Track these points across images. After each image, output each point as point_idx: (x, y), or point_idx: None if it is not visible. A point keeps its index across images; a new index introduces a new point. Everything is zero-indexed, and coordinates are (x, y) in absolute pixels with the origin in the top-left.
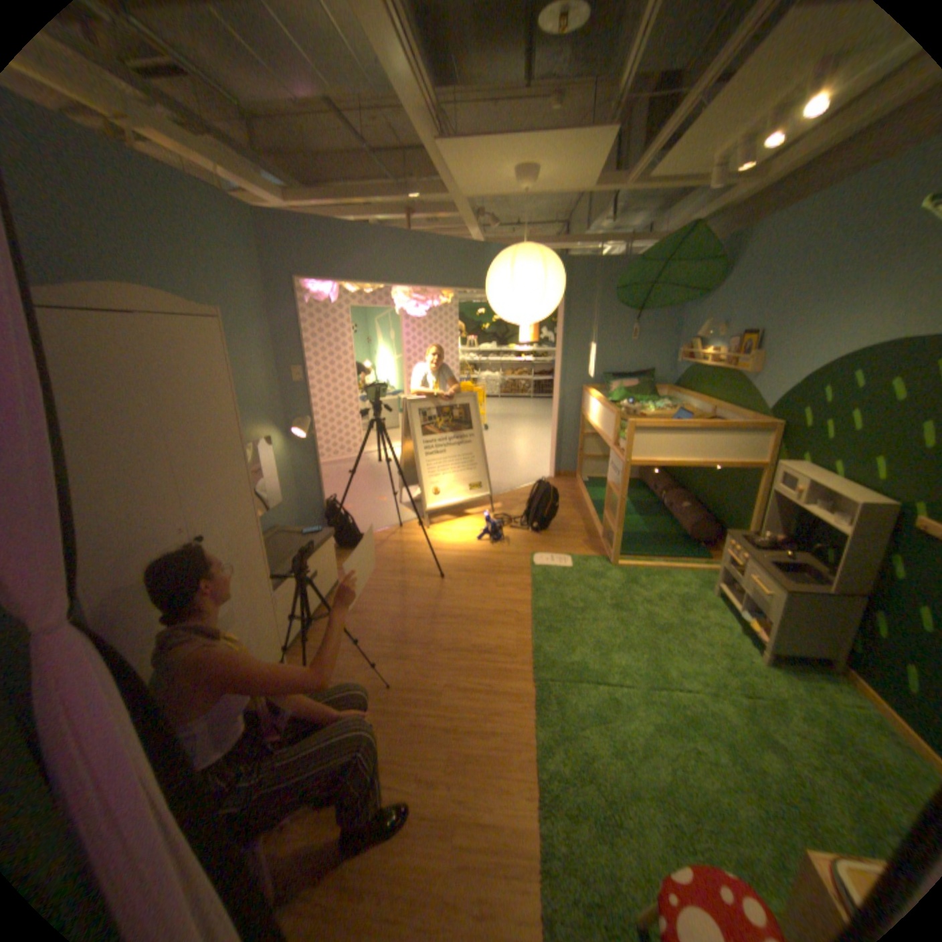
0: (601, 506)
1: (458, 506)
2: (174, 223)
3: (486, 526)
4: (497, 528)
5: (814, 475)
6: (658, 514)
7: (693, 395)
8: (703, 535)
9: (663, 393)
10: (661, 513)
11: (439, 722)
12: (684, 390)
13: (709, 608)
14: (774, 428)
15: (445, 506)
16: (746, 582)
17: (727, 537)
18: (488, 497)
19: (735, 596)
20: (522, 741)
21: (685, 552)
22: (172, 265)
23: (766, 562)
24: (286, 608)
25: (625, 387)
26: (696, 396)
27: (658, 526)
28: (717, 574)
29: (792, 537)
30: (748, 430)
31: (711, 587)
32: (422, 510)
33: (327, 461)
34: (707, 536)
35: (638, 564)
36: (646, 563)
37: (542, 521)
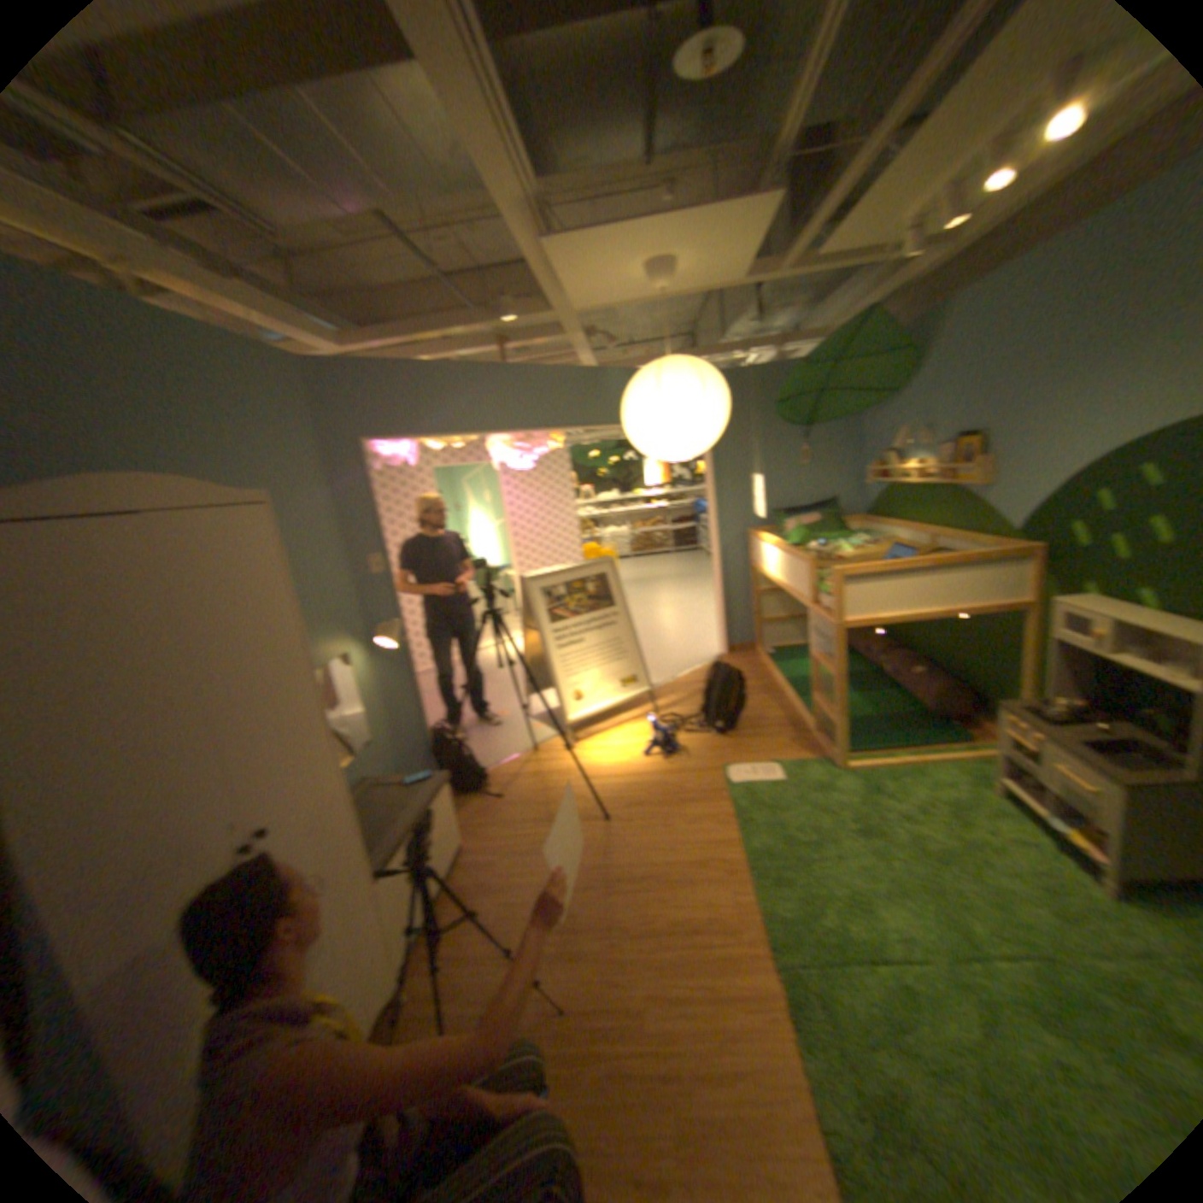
0: (802, 686)
1: (609, 711)
2: (202, 388)
3: (653, 734)
4: (669, 736)
5: (1114, 612)
6: (882, 687)
7: (900, 524)
8: (955, 710)
9: (854, 526)
10: (885, 684)
11: (651, 1065)
12: (883, 519)
13: (996, 818)
14: (1033, 554)
15: (591, 712)
16: (1045, 775)
17: (987, 708)
18: (647, 693)
19: (1032, 796)
20: (787, 1082)
21: (935, 738)
22: (203, 443)
23: (1074, 743)
24: (397, 904)
25: (806, 525)
26: (905, 525)
27: (887, 704)
28: (991, 764)
29: (1094, 700)
30: (994, 561)
31: (989, 785)
32: (562, 723)
33: (424, 671)
34: (960, 710)
35: (878, 764)
36: (888, 761)
37: (729, 718)
